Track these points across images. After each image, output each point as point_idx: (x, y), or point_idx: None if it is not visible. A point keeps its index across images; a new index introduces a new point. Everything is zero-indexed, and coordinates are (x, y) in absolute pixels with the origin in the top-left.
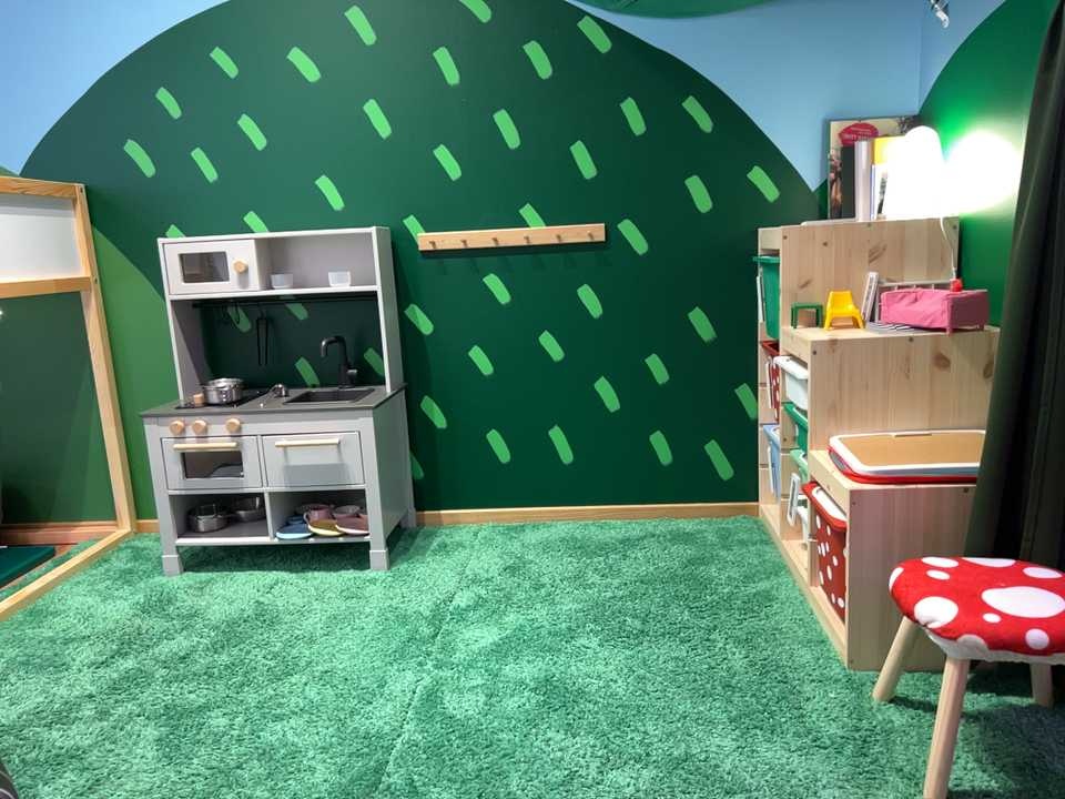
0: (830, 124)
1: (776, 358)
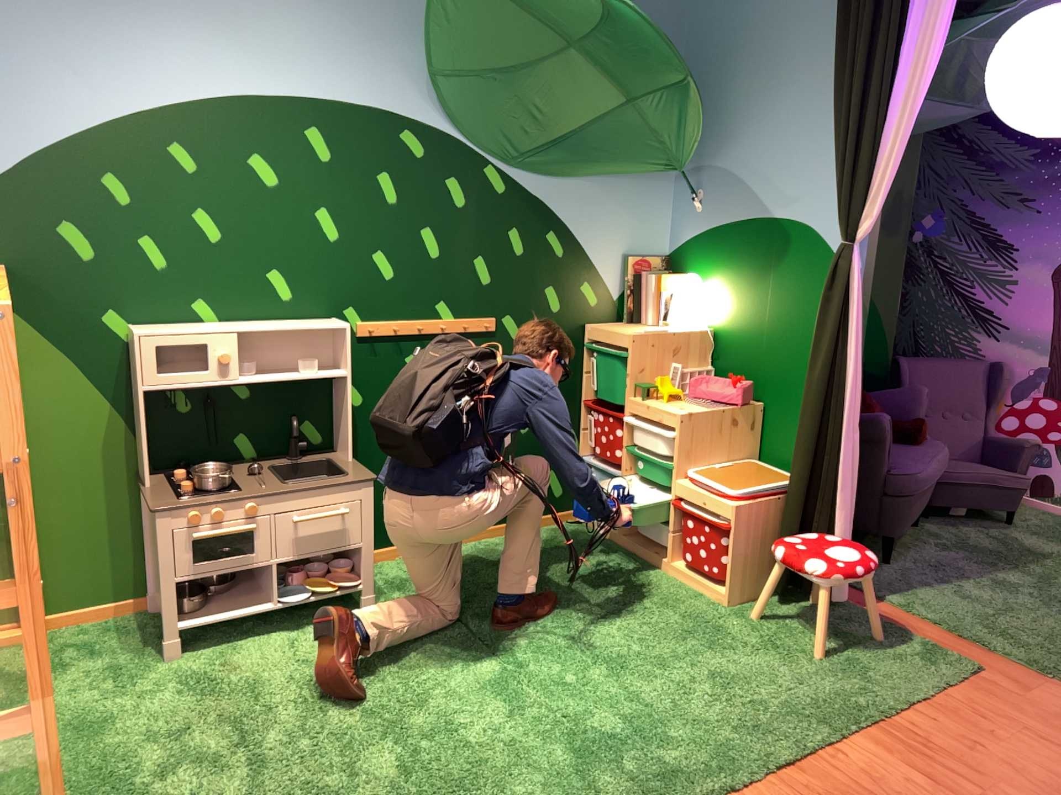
0: (626, 260)
1: (620, 417)
